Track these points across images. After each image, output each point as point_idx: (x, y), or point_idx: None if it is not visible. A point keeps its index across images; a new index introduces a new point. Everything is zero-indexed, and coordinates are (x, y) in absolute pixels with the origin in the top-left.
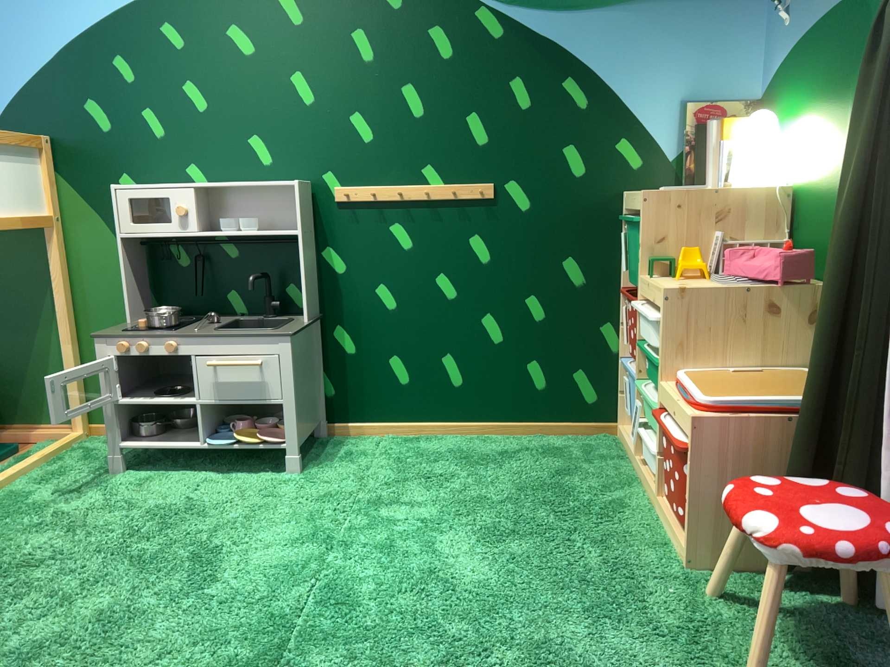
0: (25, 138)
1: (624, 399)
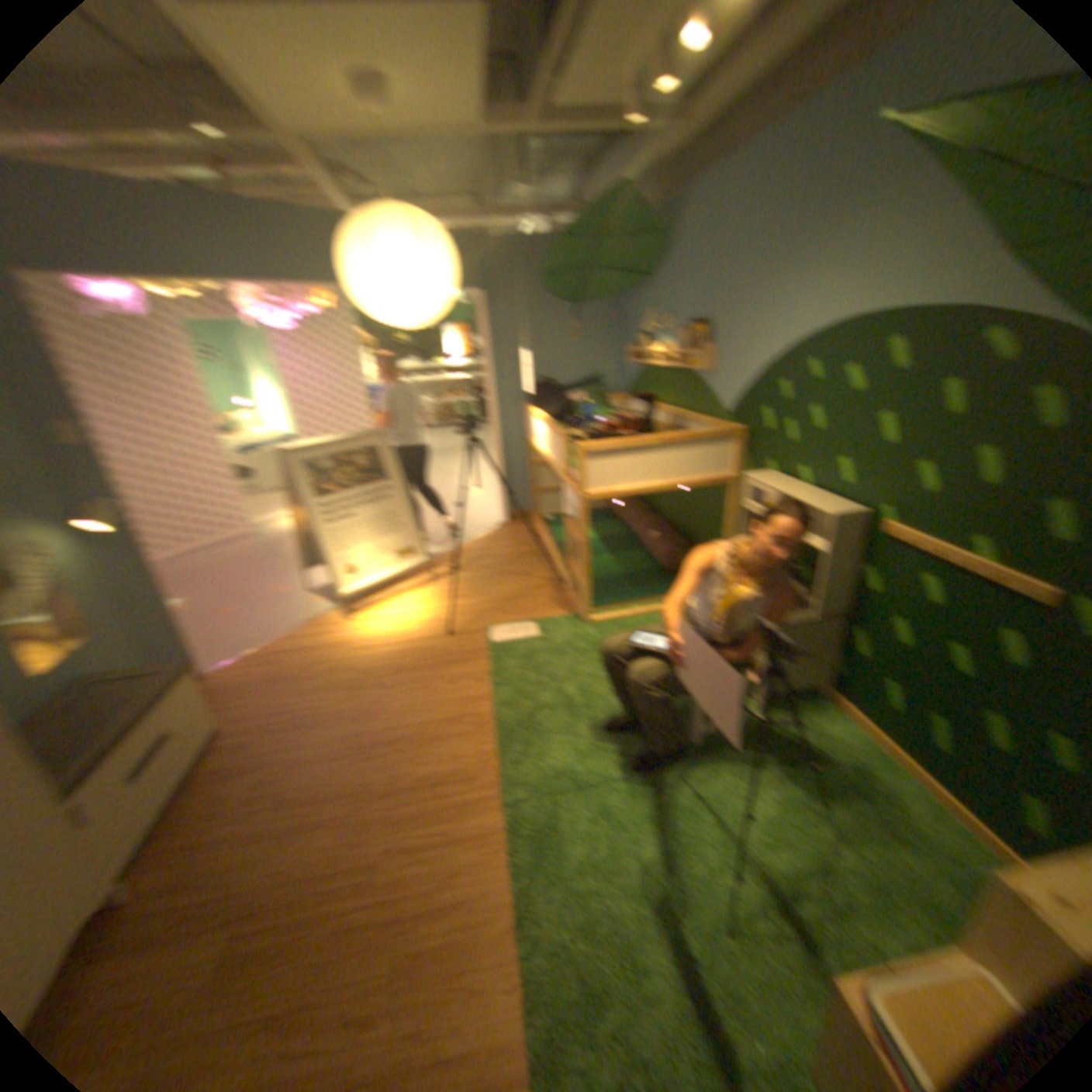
0: (730, 427)
1: None
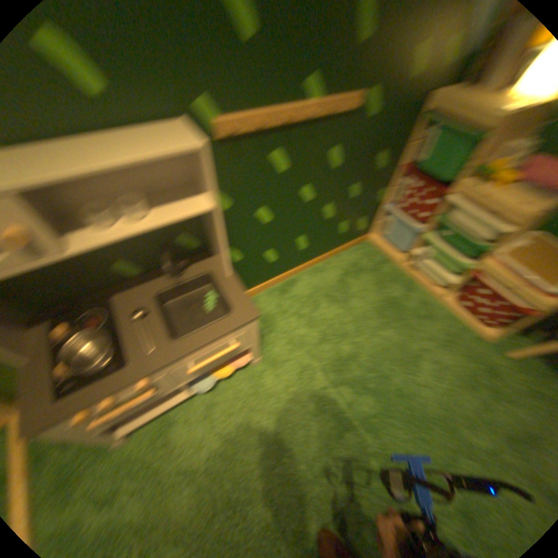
0: None
1: (379, 224)
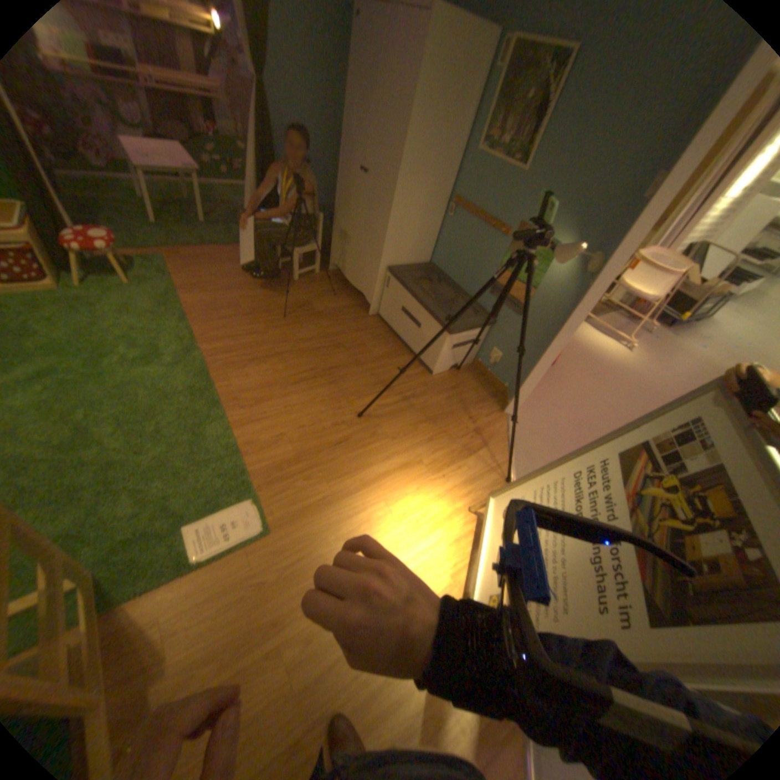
0: None
1: None
